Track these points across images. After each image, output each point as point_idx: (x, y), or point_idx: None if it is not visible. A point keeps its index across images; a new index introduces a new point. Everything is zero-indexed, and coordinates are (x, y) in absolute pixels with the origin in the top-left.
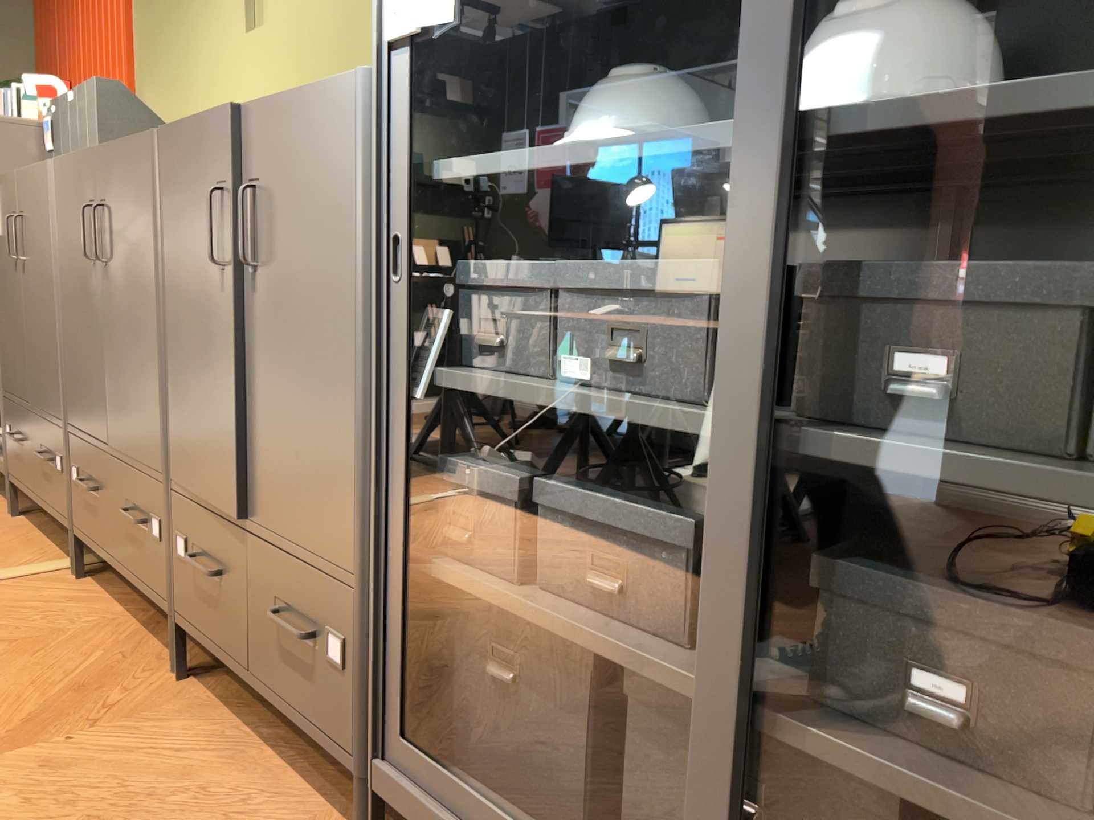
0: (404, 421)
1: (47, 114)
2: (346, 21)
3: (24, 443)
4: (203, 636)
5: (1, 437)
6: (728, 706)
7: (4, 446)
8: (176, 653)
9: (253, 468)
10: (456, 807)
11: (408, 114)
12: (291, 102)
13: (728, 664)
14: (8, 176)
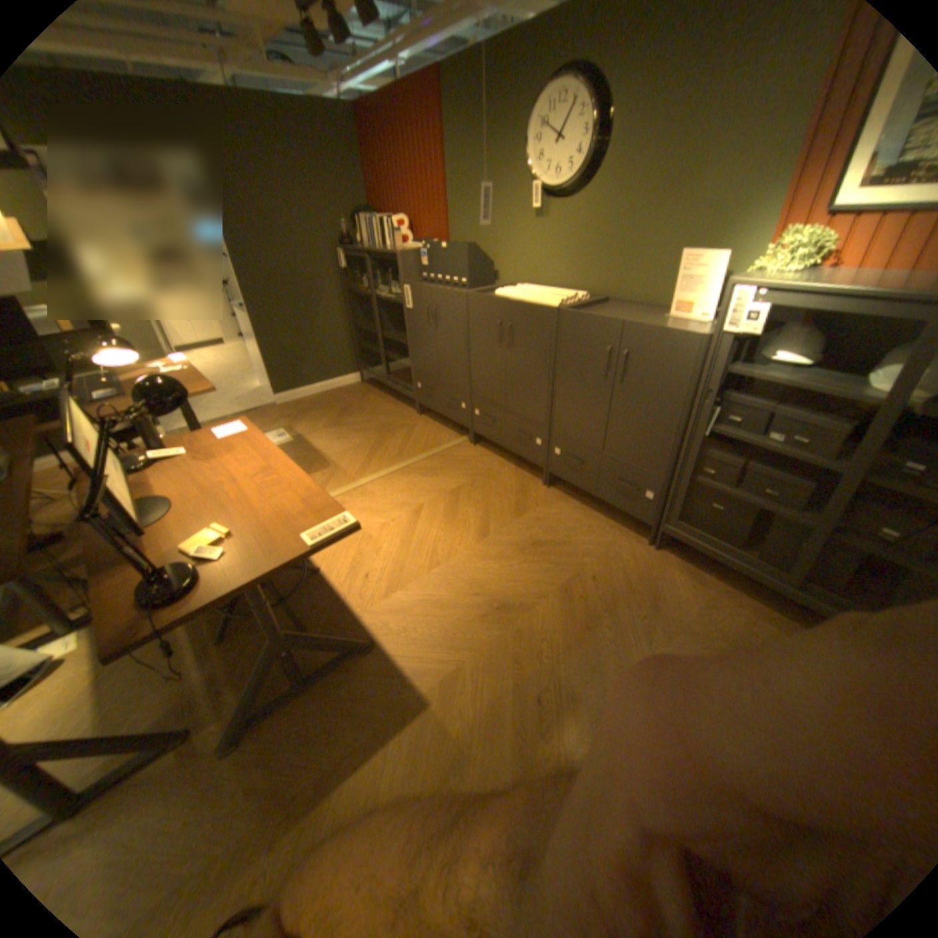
0: (706, 441)
1: (426, 246)
2: (613, 228)
3: (437, 392)
4: (573, 478)
5: (408, 382)
6: (828, 529)
7: (411, 386)
8: (552, 479)
9: (615, 436)
10: (706, 538)
11: (733, 354)
12: (664, 329)
13: (834, 522)
14: (424, 283)
